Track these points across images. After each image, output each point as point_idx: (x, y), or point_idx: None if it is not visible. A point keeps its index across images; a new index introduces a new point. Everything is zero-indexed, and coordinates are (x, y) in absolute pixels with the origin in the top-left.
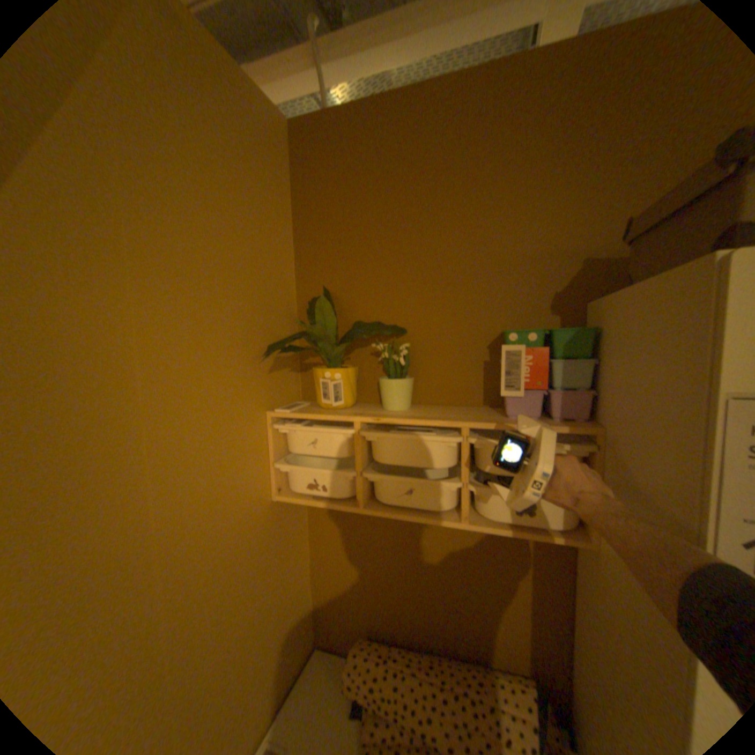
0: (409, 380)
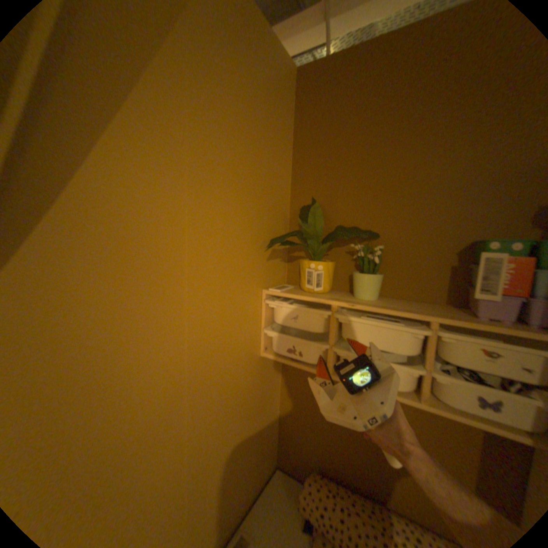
0: (380, 276)
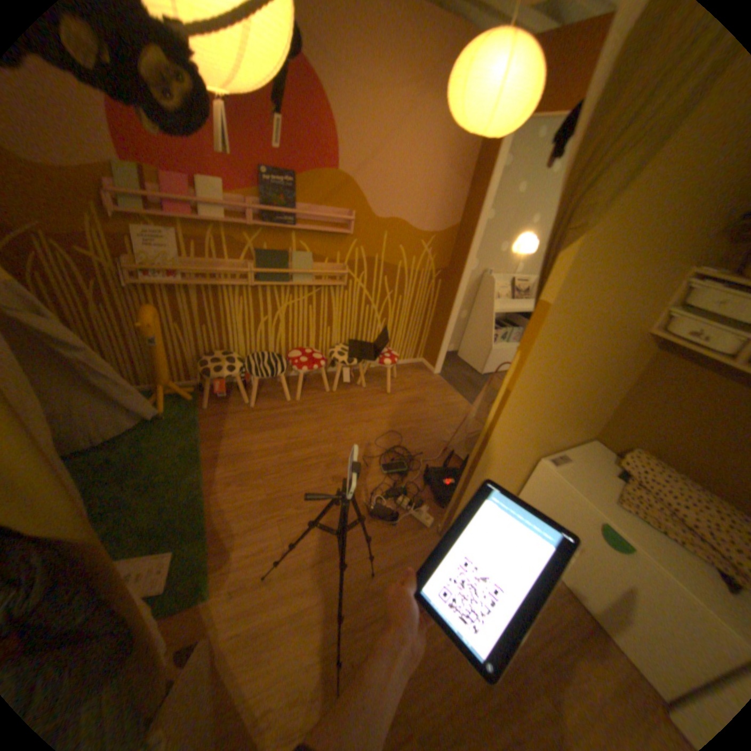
0: None
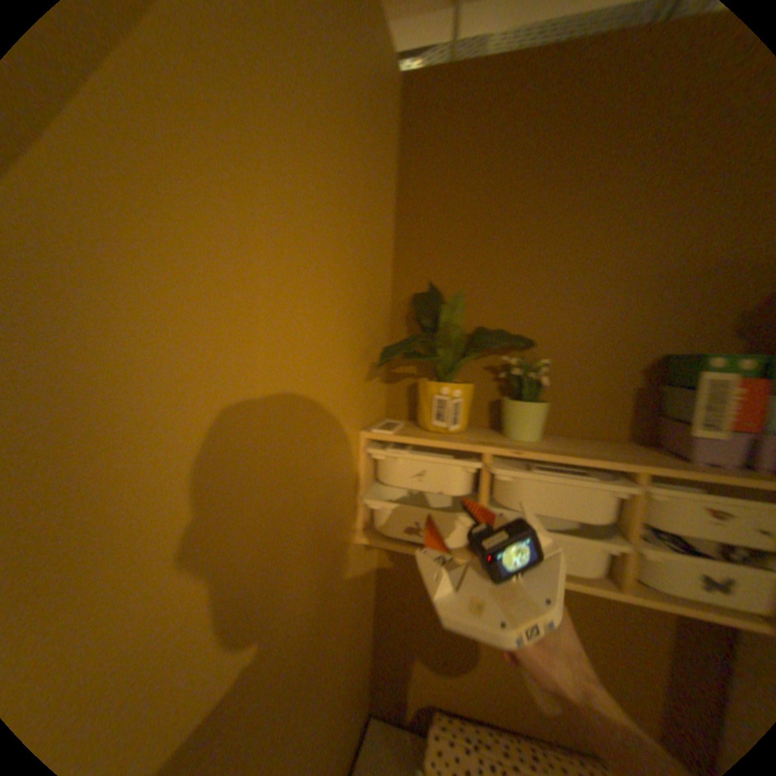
0: (548, 405)
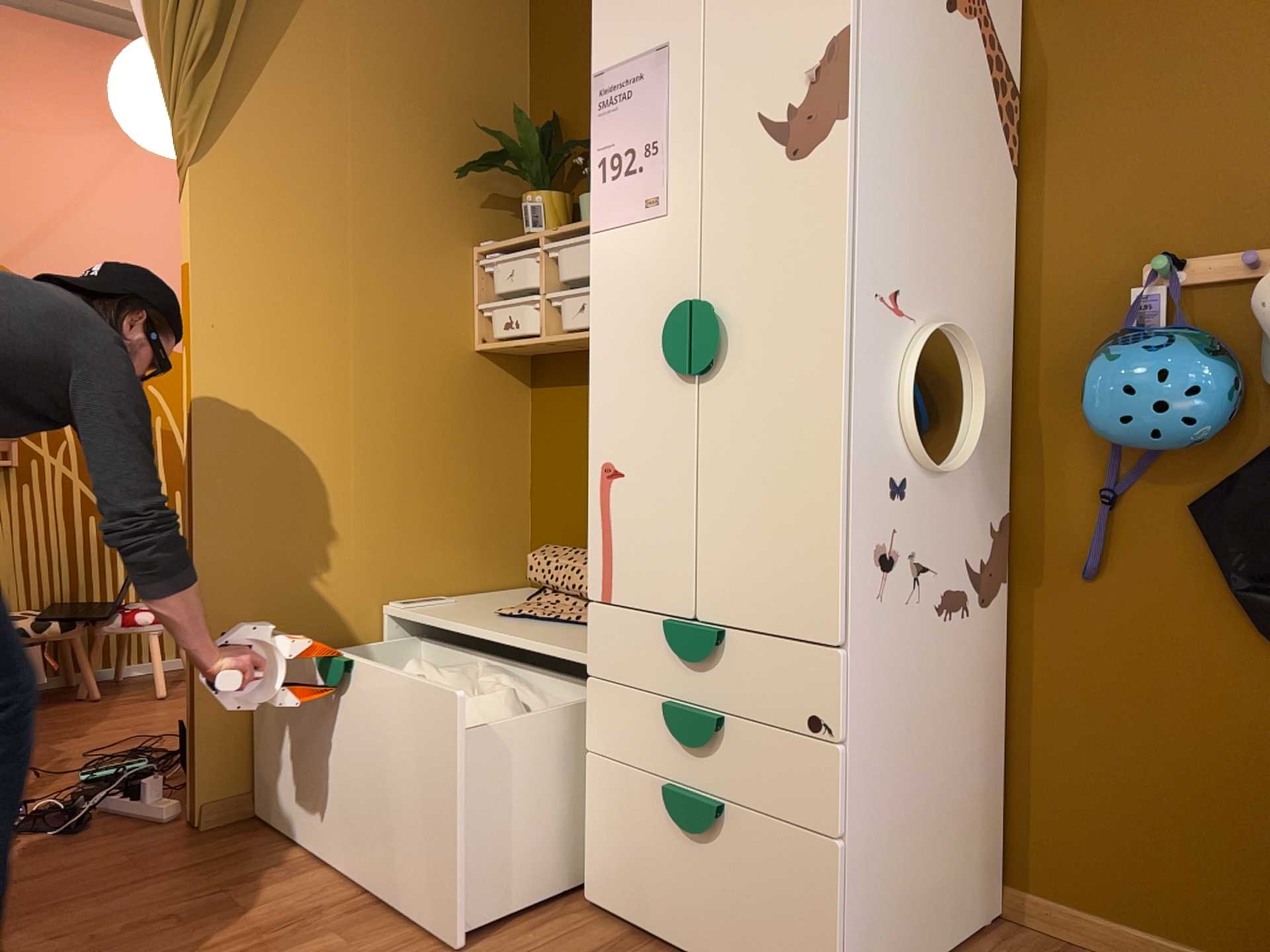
0: None
